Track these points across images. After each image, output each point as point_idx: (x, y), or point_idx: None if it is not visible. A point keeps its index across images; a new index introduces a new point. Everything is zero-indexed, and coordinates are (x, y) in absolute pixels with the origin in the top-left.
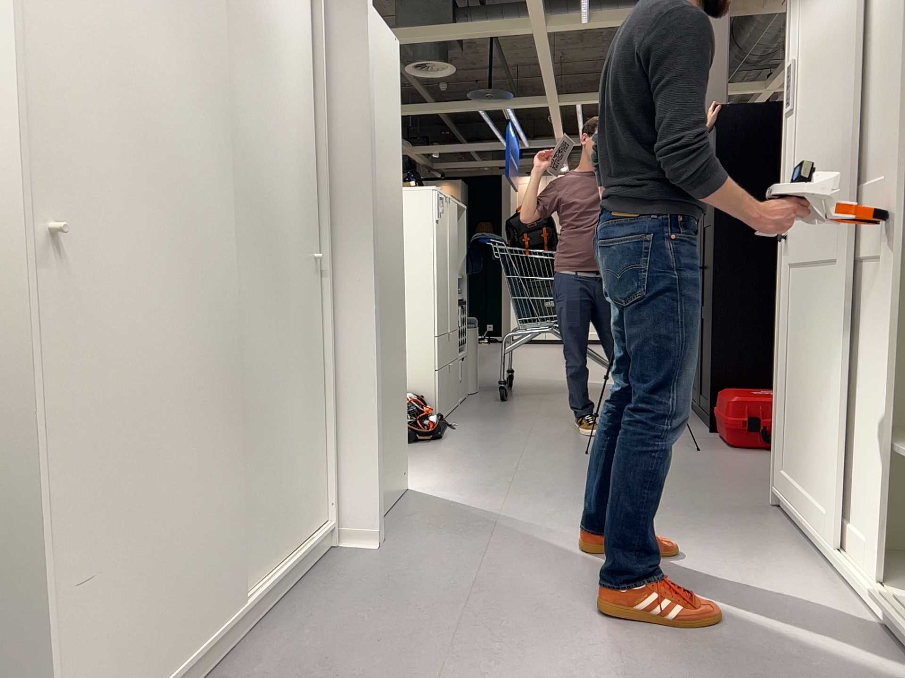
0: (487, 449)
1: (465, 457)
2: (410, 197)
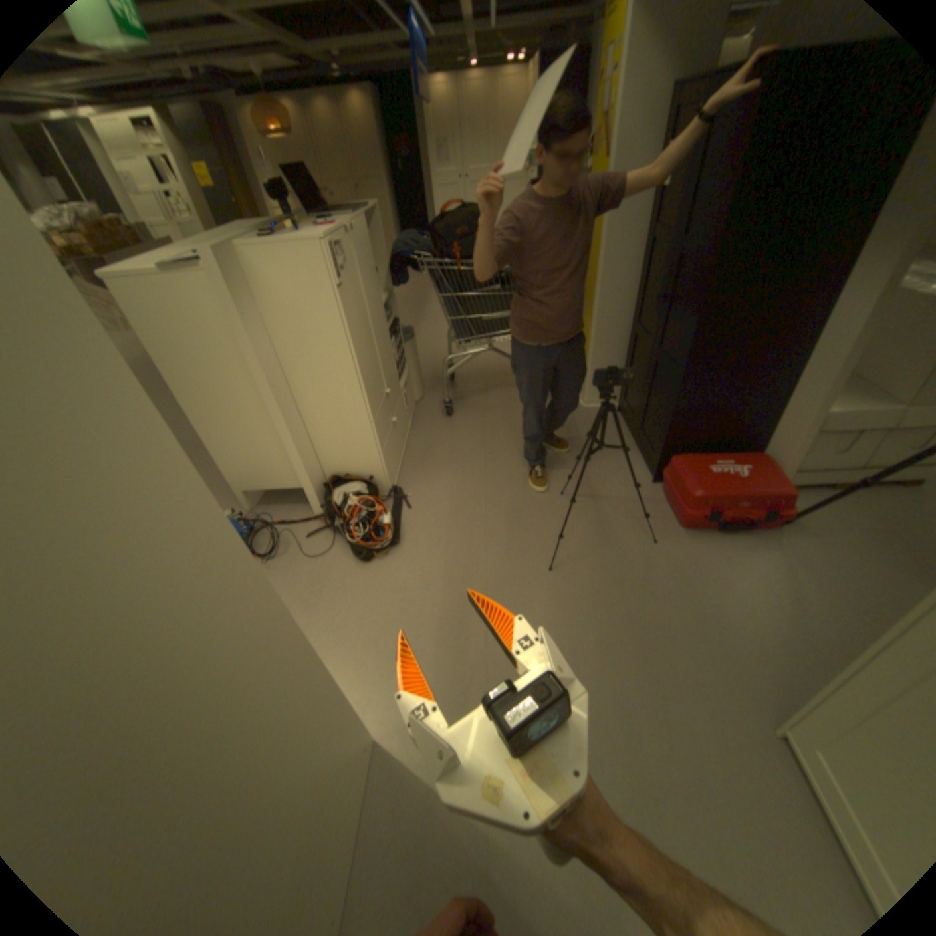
0: (449, 572)
1: (429, 605)
2: (289, 253)
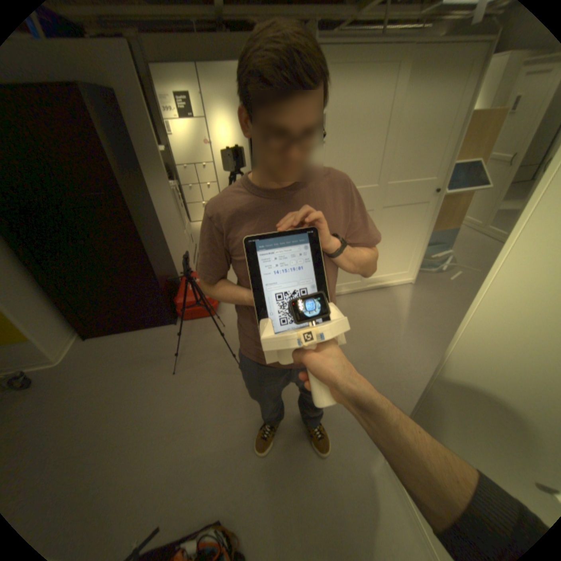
0: (250, 449)
1: (284, 457)
2: None
